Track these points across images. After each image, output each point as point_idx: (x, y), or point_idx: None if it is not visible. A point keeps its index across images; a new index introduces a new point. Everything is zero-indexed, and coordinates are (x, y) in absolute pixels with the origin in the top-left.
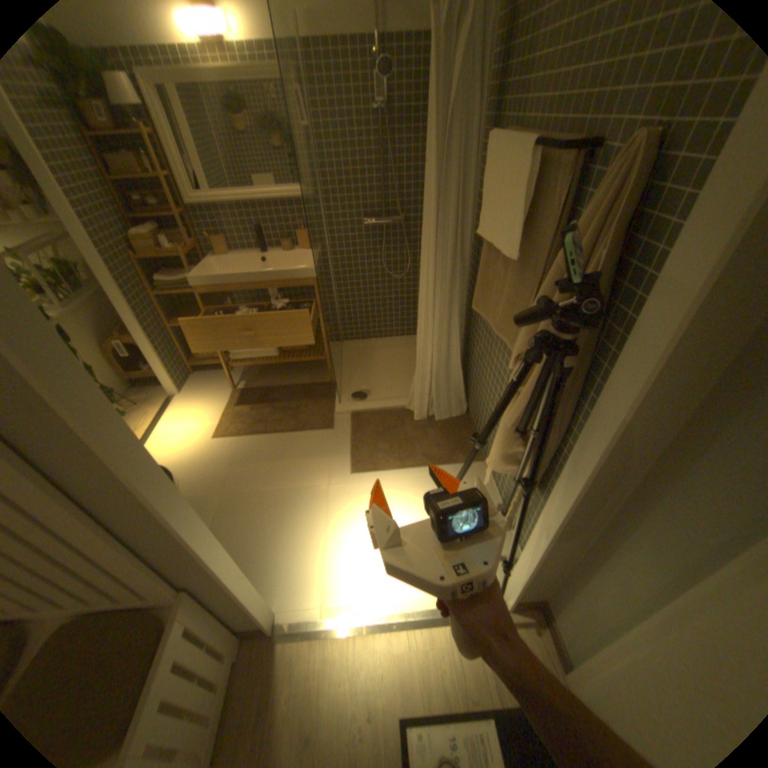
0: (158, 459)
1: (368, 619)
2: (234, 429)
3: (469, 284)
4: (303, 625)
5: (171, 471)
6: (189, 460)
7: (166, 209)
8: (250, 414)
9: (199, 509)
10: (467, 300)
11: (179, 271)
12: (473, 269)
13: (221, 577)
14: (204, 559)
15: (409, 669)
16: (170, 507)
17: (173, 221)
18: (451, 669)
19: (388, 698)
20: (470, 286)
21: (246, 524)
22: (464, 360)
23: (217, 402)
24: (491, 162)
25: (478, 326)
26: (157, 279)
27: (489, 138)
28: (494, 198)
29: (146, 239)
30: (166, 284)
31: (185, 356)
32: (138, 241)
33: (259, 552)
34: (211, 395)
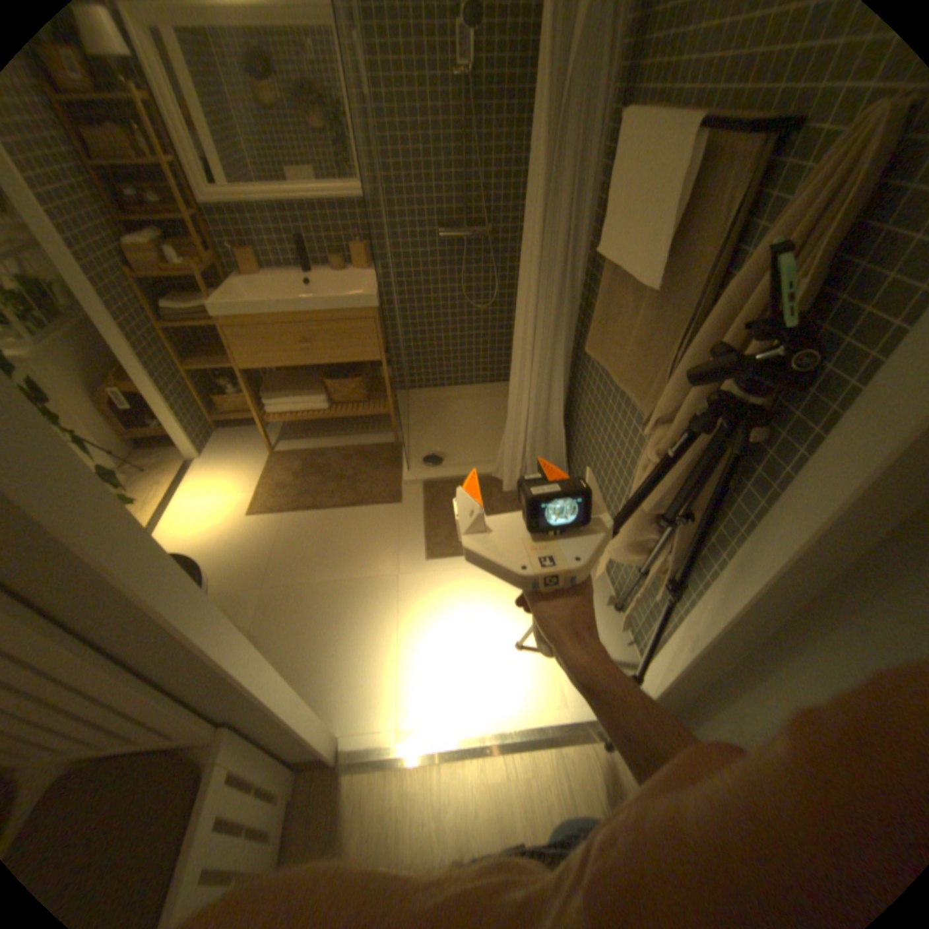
0: (179, 543)
1: (456, 742)
2: (275, 503)
3: (578, 319)
4: (375, 751)
5: (196, 558)
6: (219, 544)
7: (174, 210)
8: (295, 484)
9: (236, 606)
10: (574, 340)
11: (195, 296)
12: (584, 299)
13: (272, 702)
14: (251, 682)
15: (508, 802)
16: (206, 625)
17: (185, 227)
18: (559, 800)
19: (484, 839)
20: (580, 321)
21: (296, 625)
22: (566, 417)
23: (252, 467)
24: (627, 154)
25: (588, 374)
26: (166, 306)
27: (616, 121)
28: (629, 204)
29: (148, 251)
30: (179, 313)
31: (207, 408)
32: (138, 254)
33: (315, 660)
34: (244, 459)
